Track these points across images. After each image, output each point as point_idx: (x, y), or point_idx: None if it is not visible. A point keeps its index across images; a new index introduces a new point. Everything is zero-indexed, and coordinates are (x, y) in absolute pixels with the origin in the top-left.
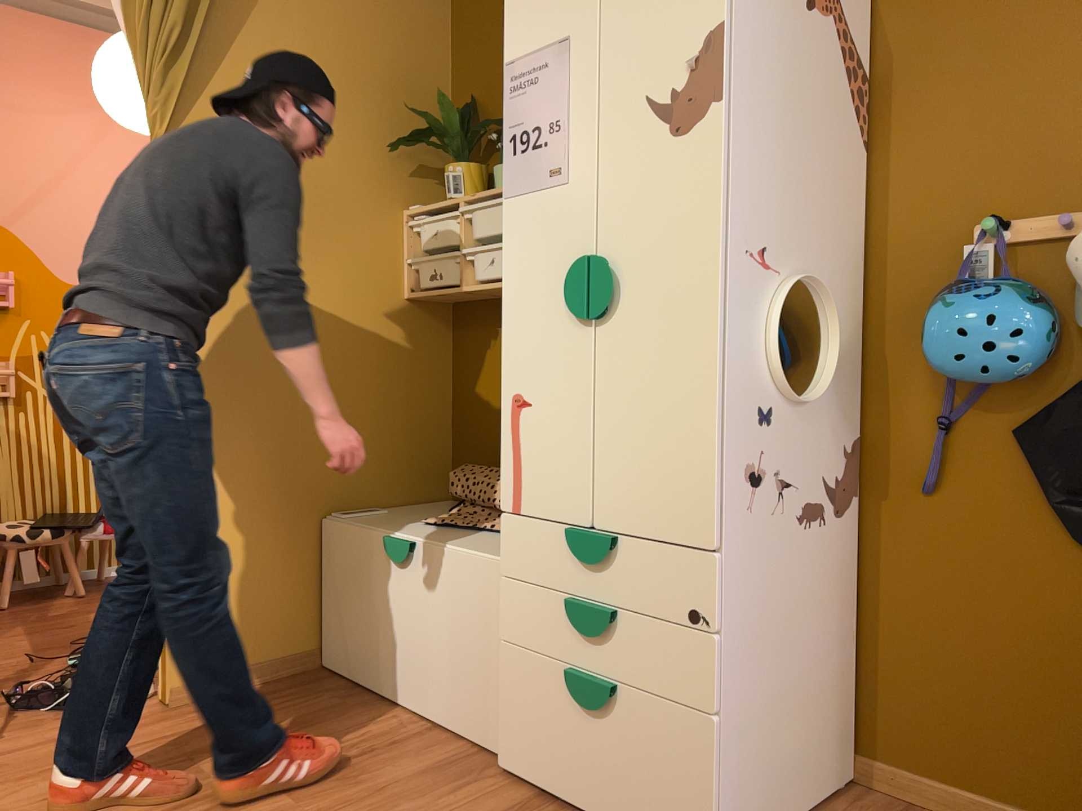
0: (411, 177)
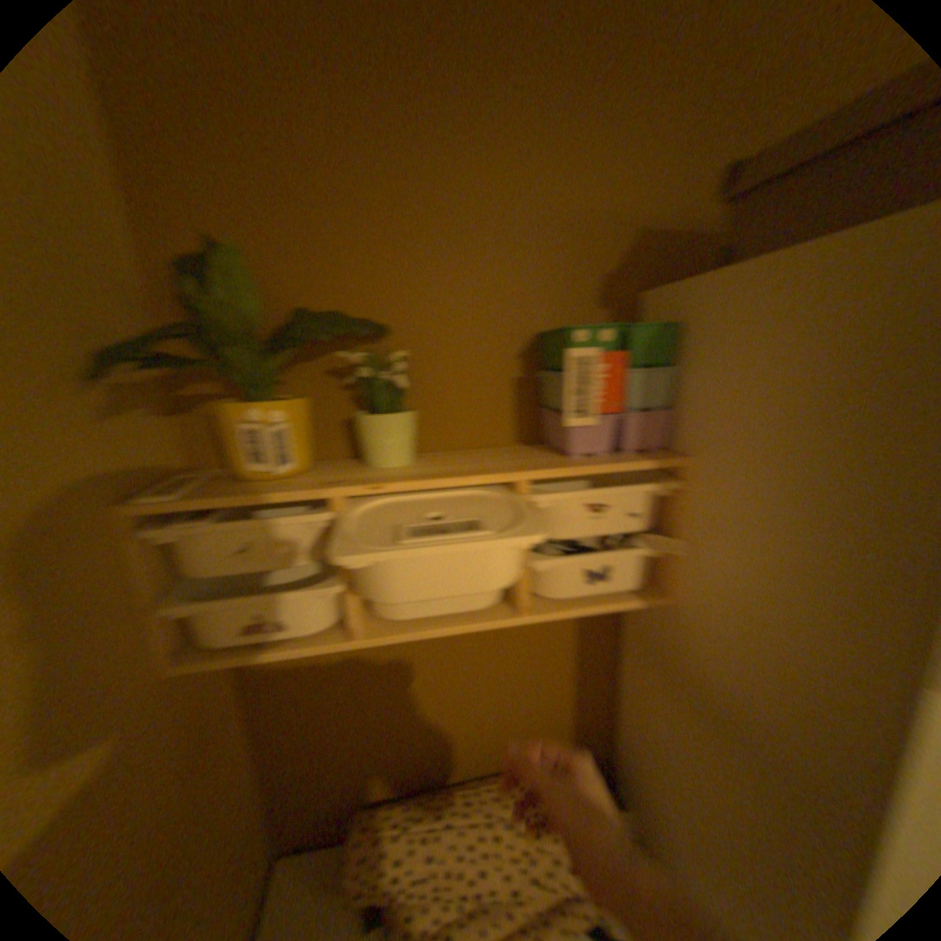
0: (109, 418)
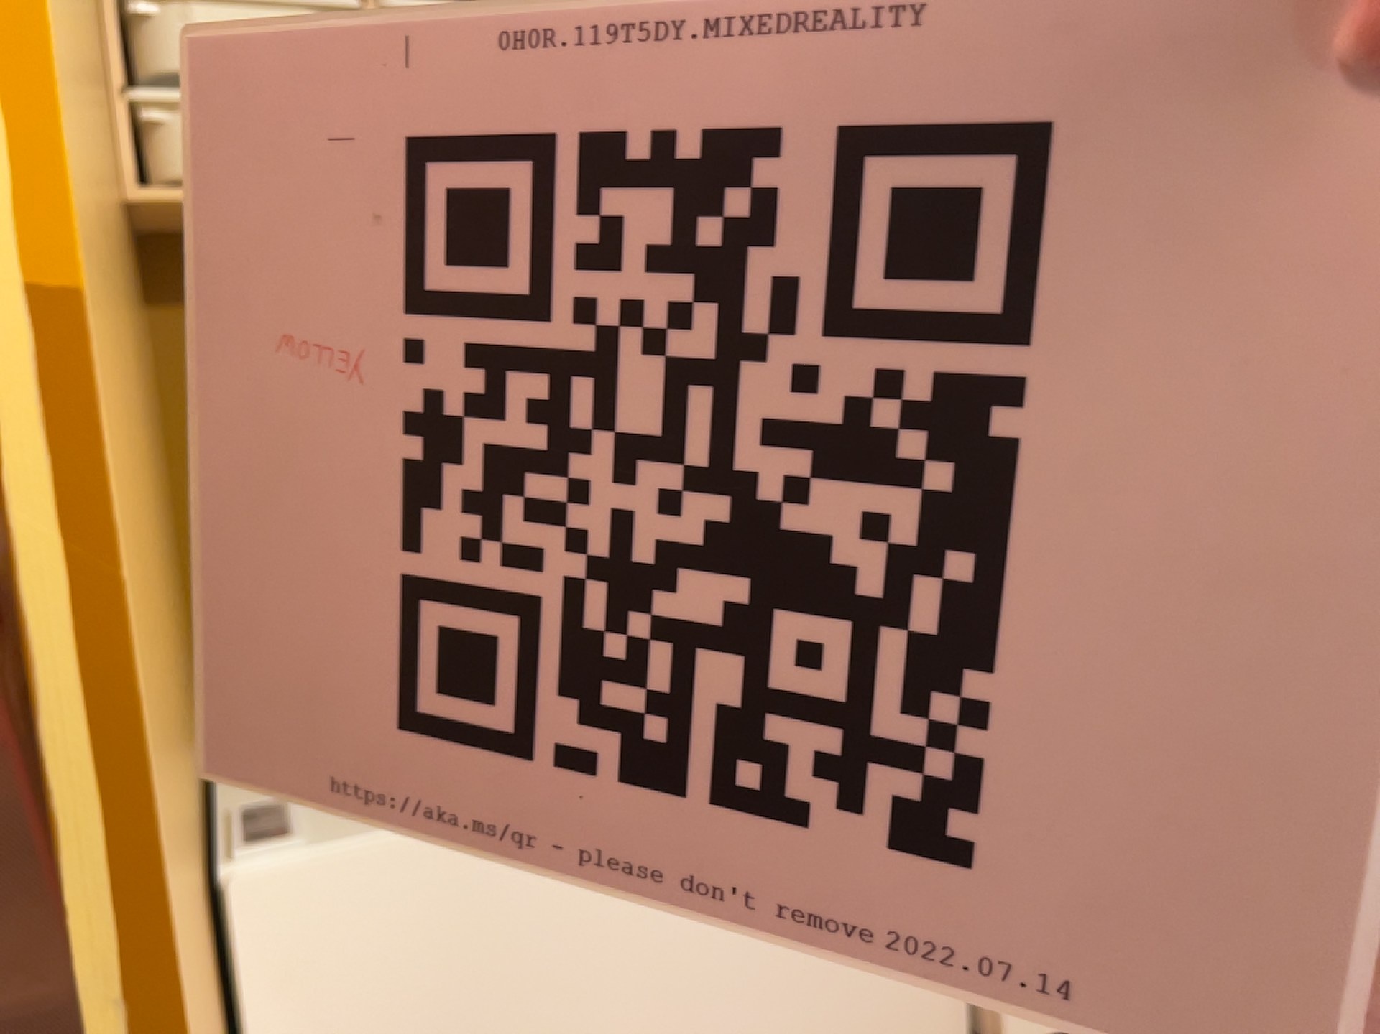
0: None
